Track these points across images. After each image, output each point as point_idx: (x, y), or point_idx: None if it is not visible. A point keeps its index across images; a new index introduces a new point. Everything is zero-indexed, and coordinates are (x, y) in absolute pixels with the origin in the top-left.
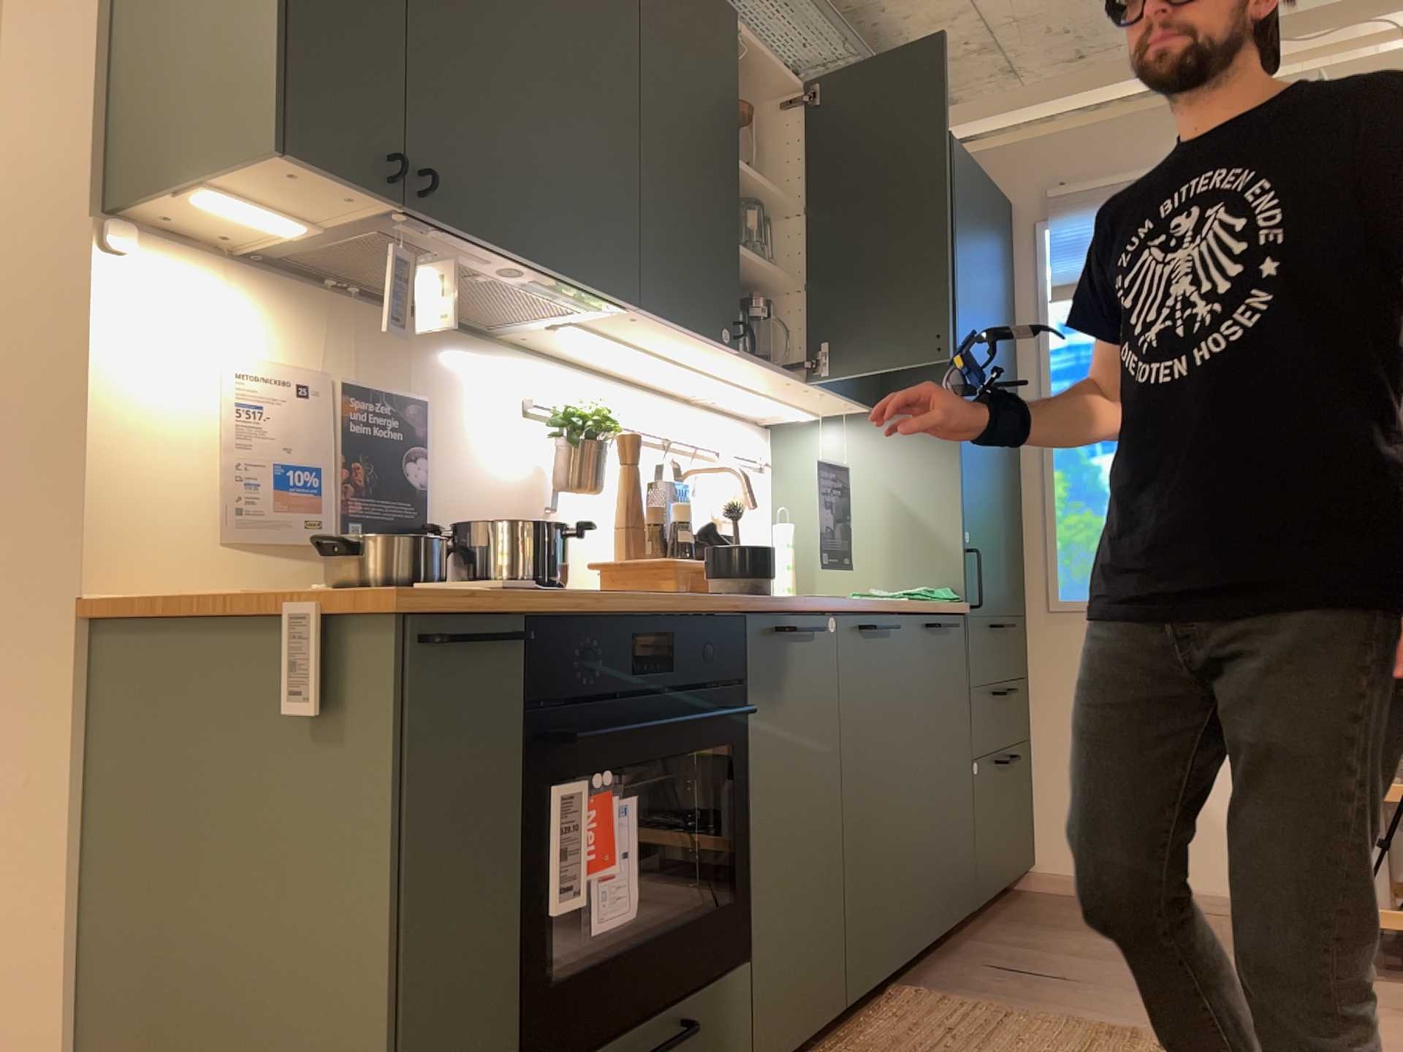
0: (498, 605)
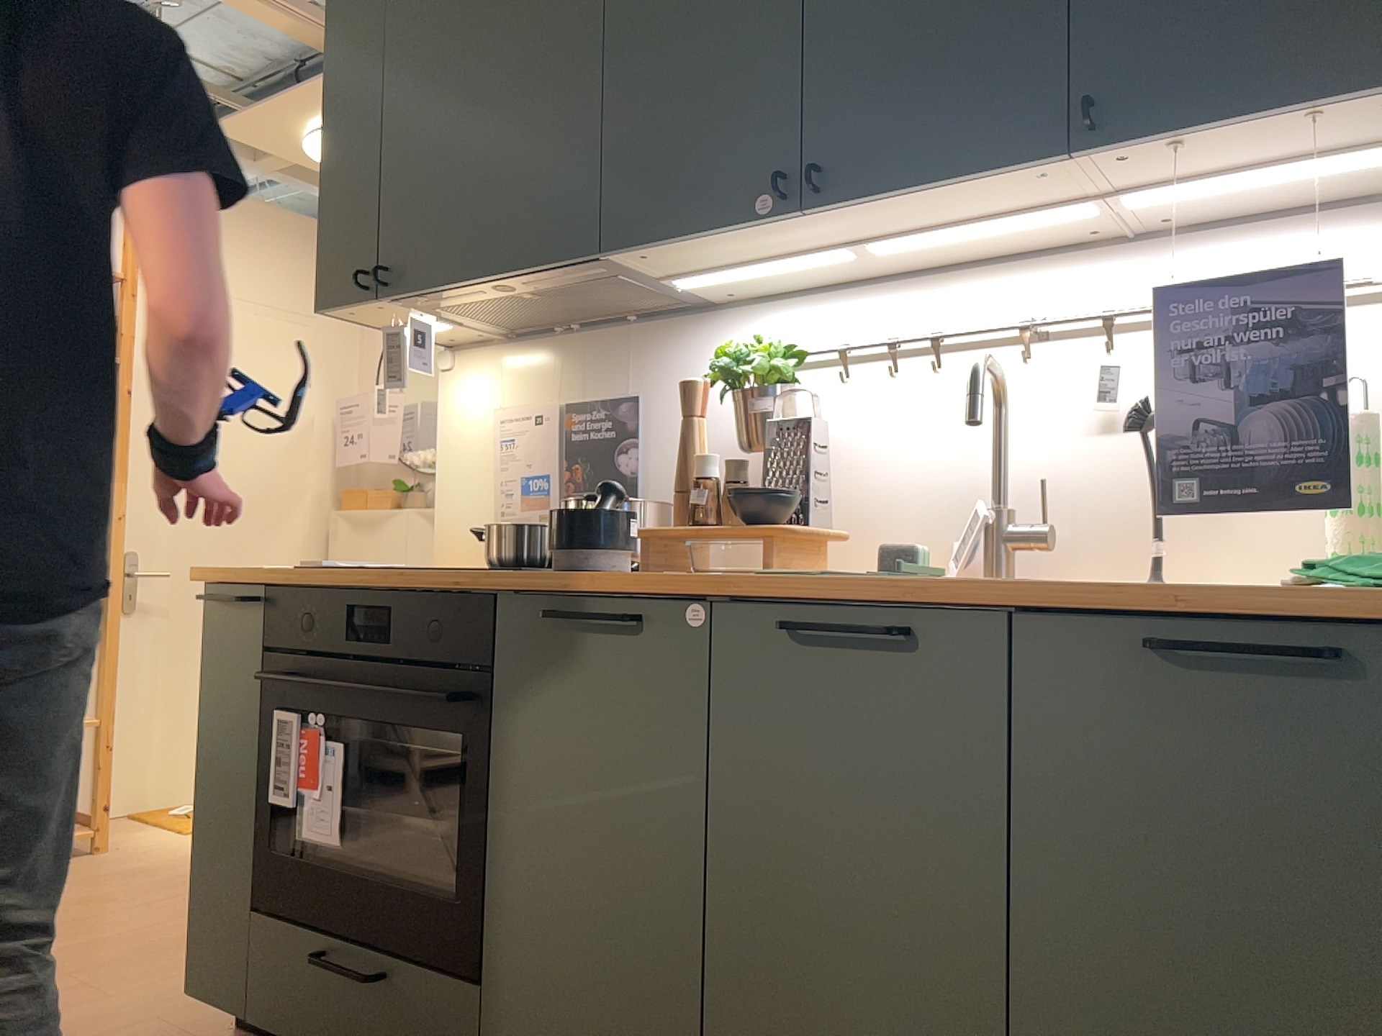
0: (242, 577)
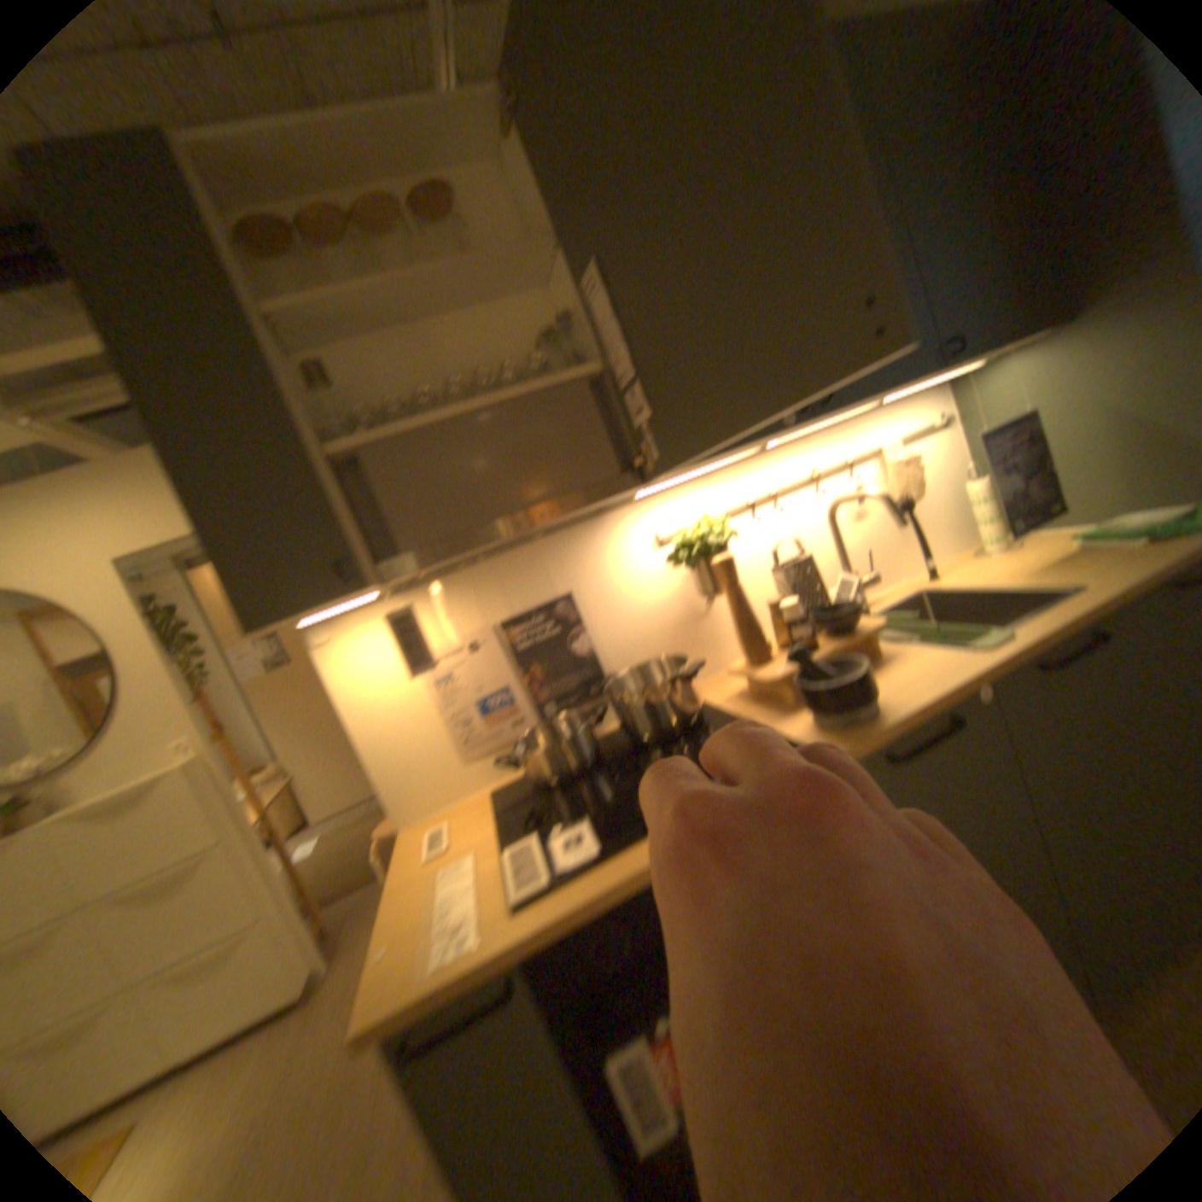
0: (475, 982)
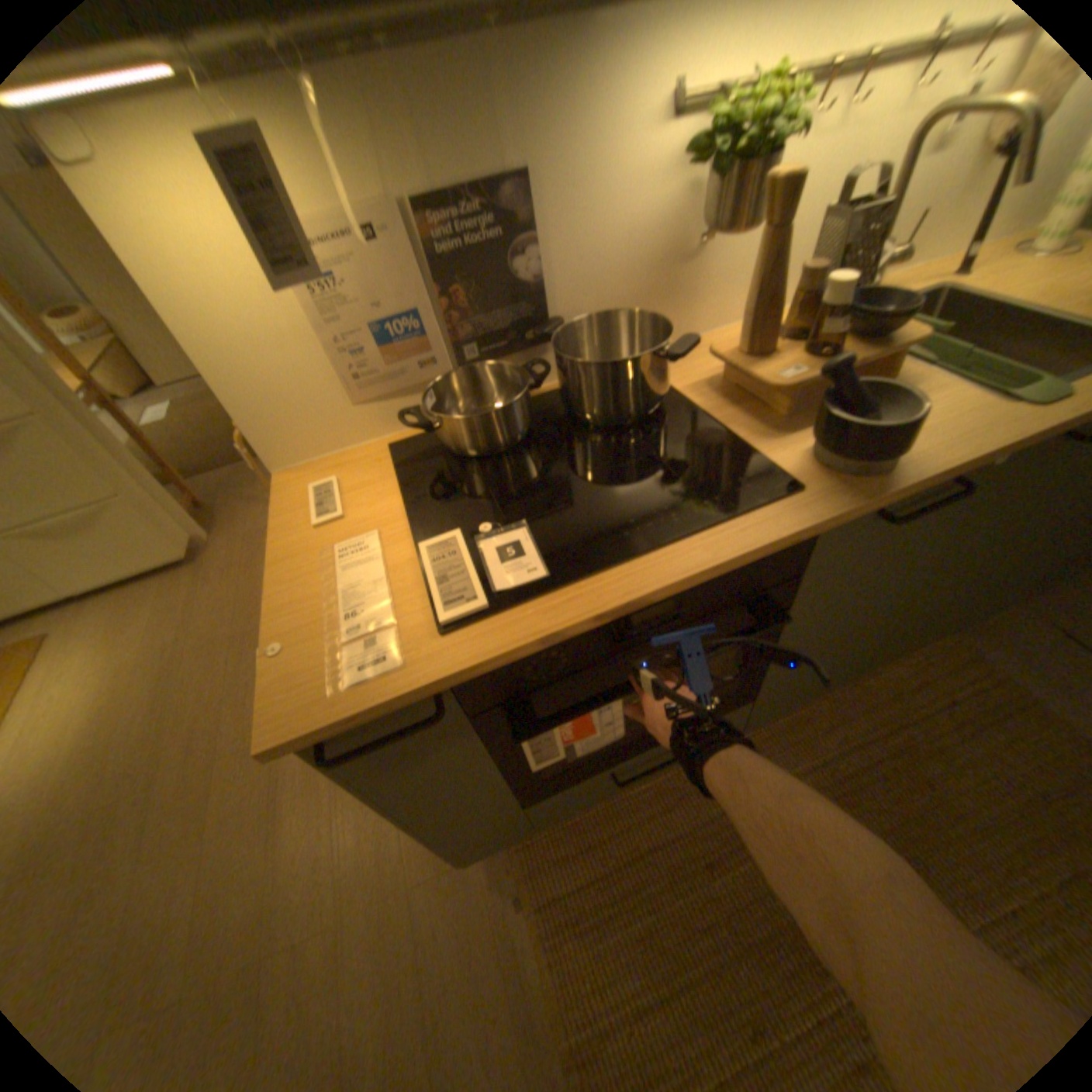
0: (401, 702)
